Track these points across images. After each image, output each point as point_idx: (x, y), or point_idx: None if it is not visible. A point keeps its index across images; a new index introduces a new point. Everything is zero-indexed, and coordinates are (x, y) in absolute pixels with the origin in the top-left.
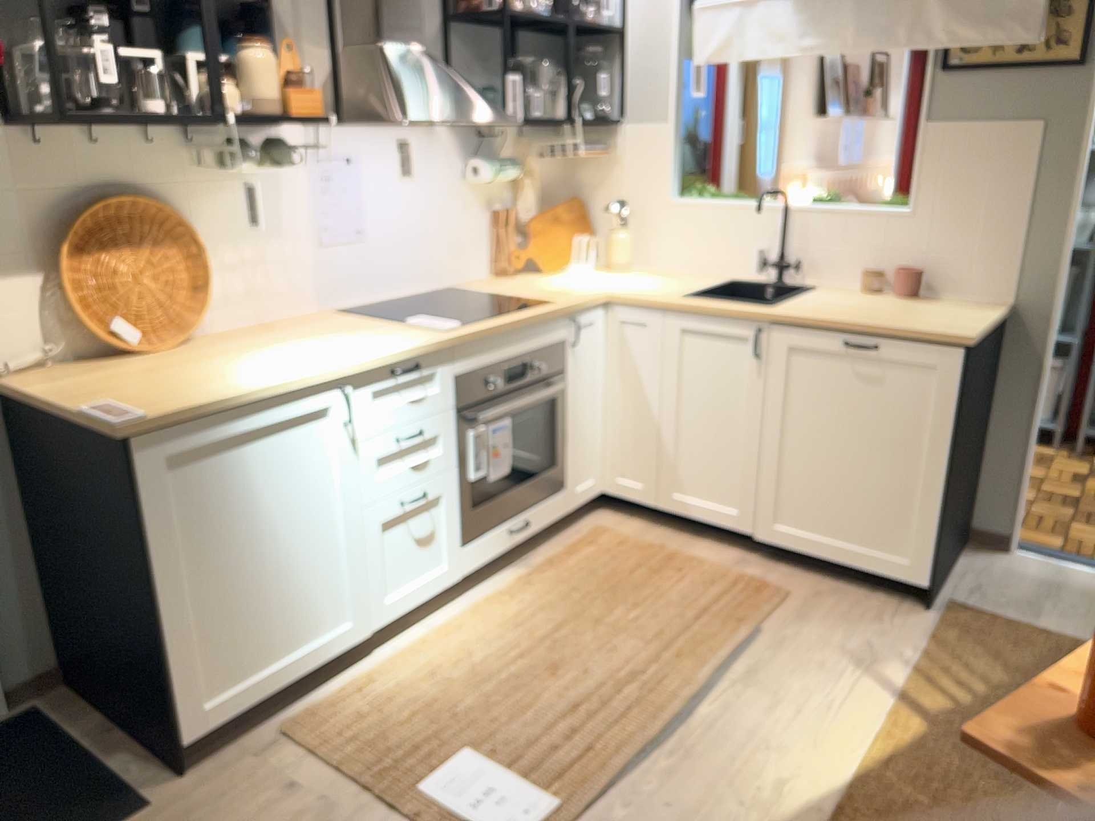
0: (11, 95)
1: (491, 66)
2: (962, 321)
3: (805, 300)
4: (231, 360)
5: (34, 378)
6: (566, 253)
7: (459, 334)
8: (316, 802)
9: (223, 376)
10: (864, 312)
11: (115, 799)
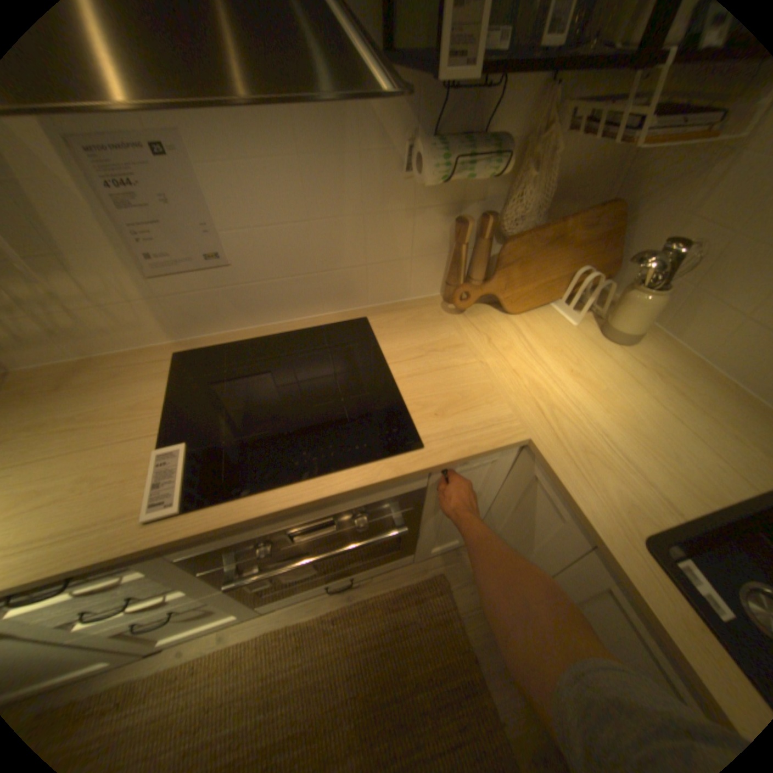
0: None
1: None
2: None
3: None
4: None
5: None
6: (555, 286)
7: (147, 547)
8: None
9: None
10: None
11: None
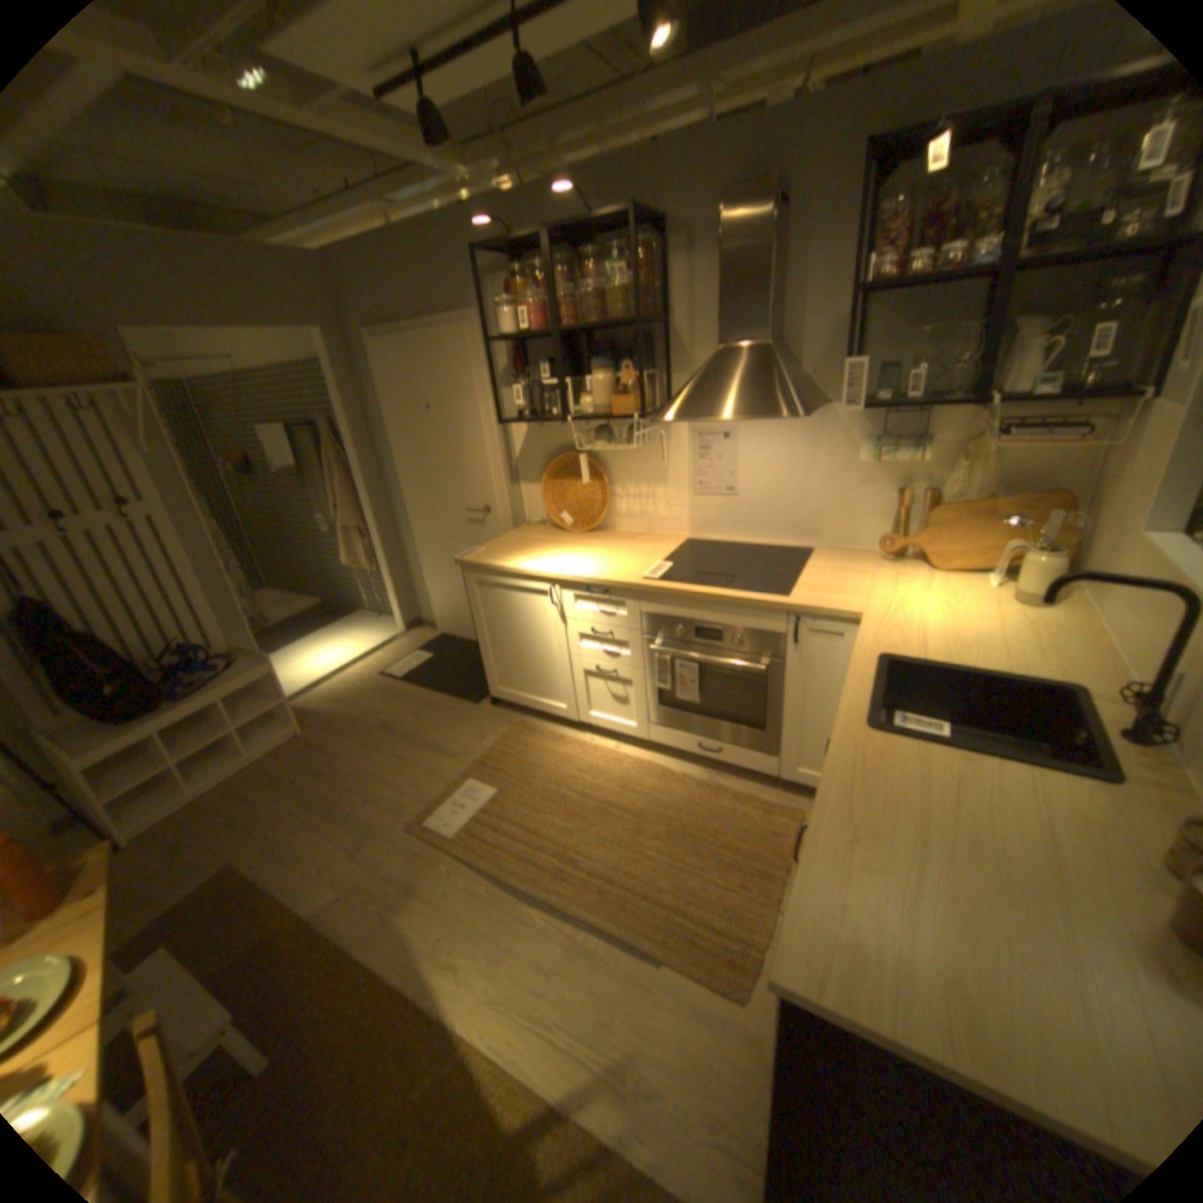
0: (537, 403)
1: (928, 333)
2: (937, 998)
3: (962, 765)
4: (558, 549)
5: (528, 528)
6: (993, 557)
7: (639, 584)
8: (472, 747)
9: (527, 555)
10: (907, 832)
11: (480, 694)
